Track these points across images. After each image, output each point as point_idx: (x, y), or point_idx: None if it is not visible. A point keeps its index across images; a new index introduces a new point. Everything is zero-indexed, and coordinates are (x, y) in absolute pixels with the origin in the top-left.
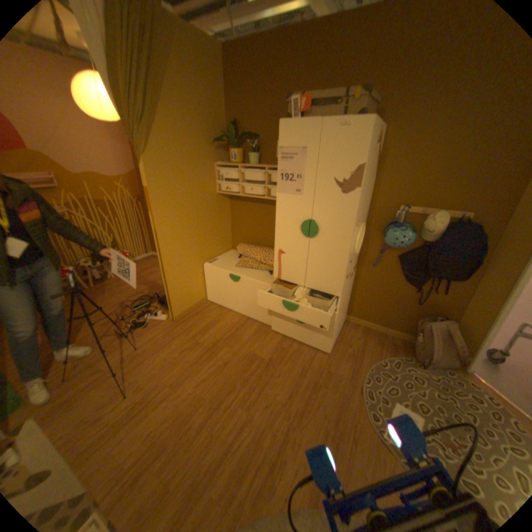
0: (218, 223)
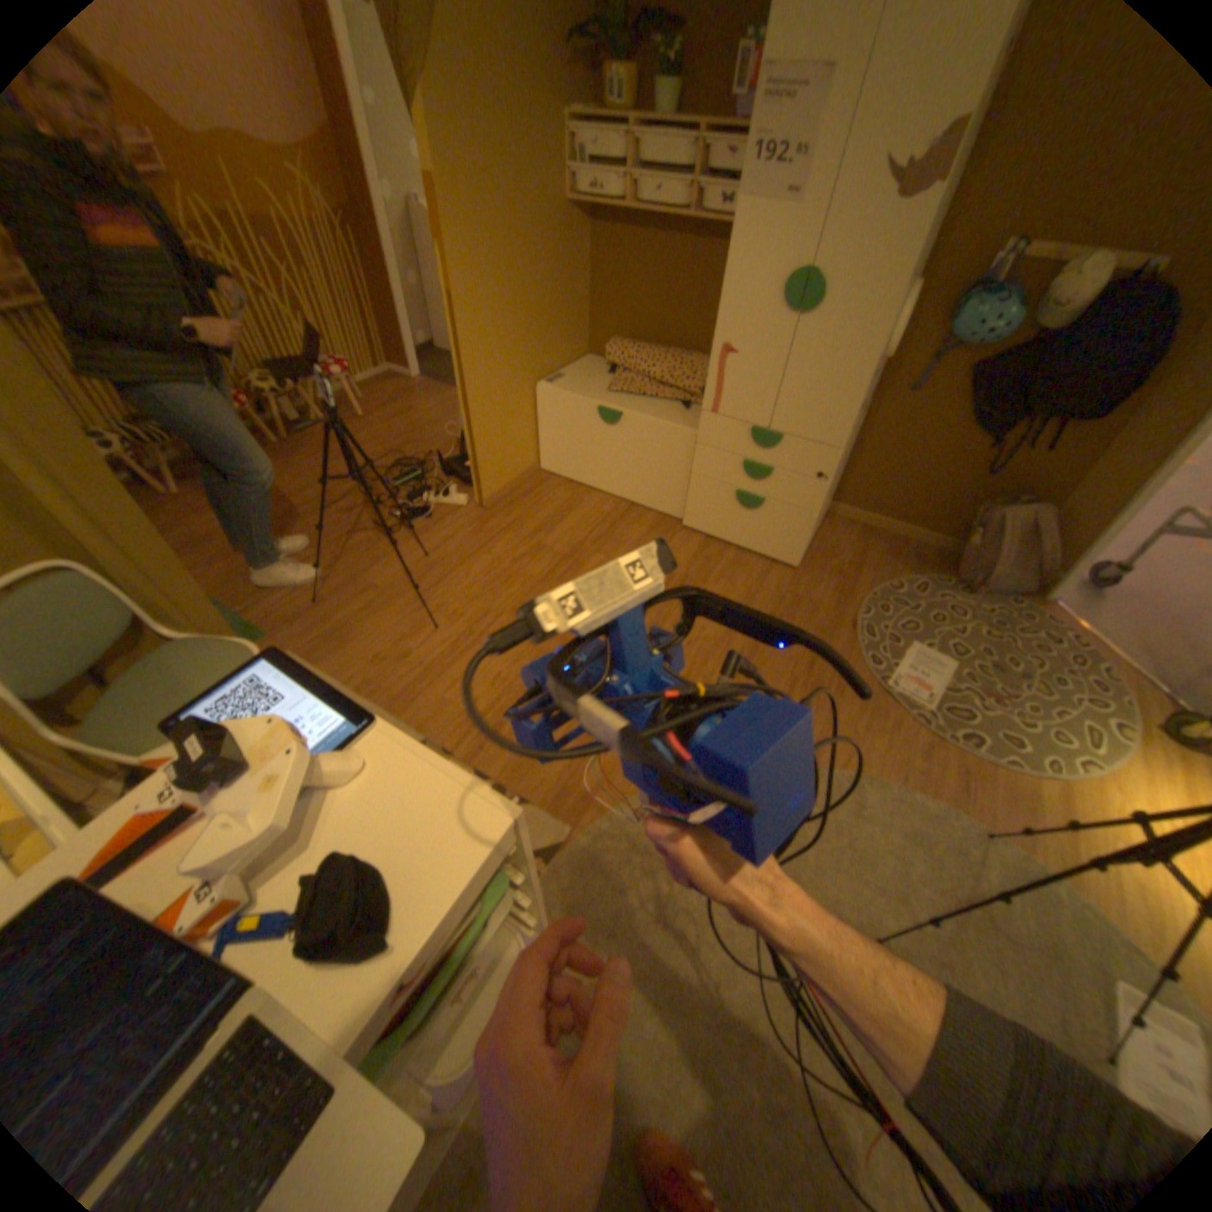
0: (565, 283)
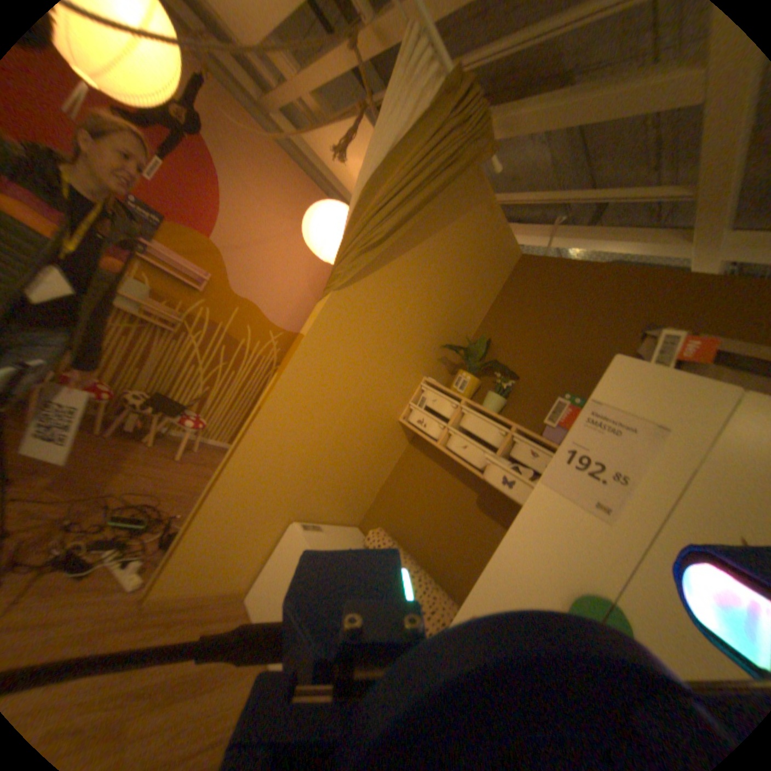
0: (368, 468)
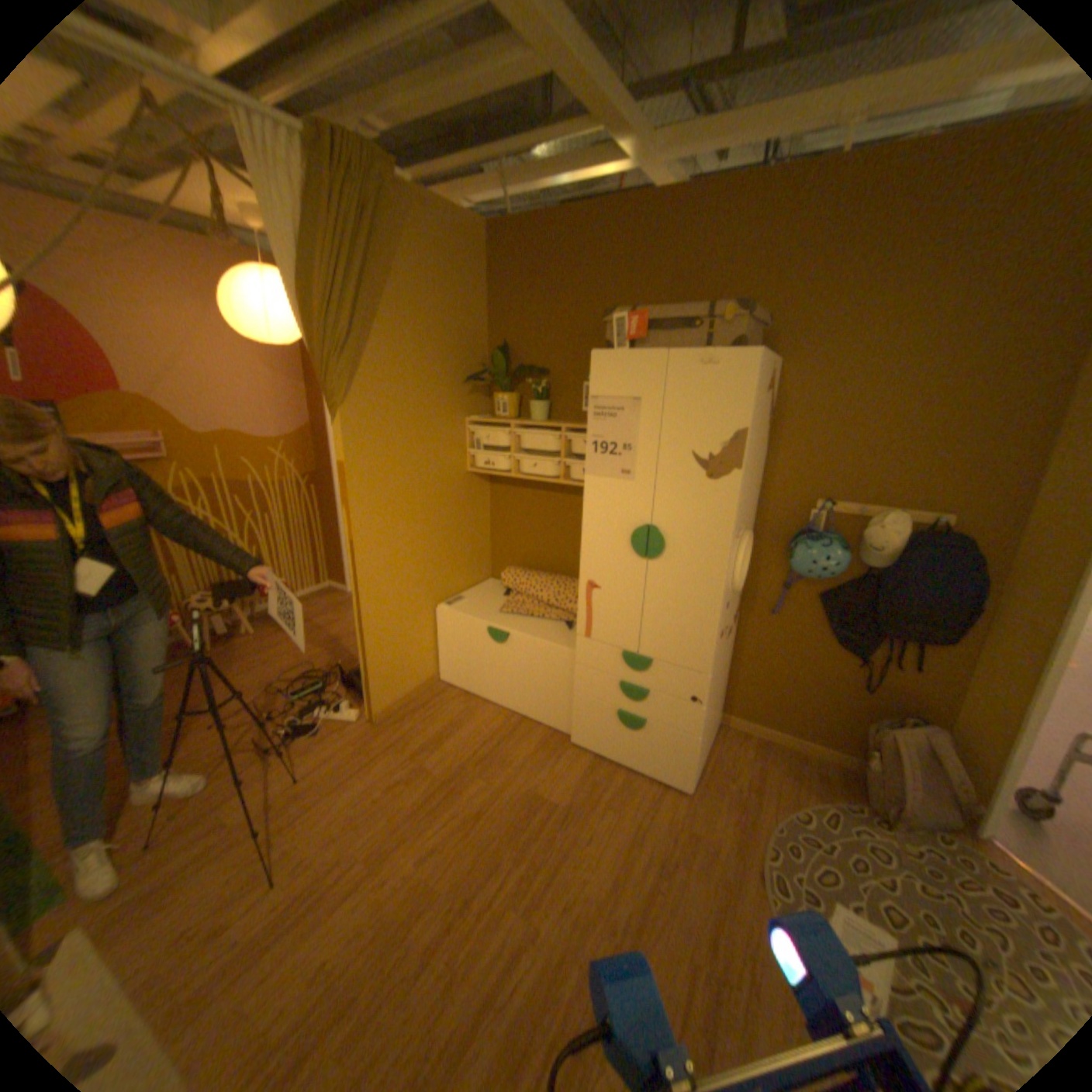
0: (468, 527)
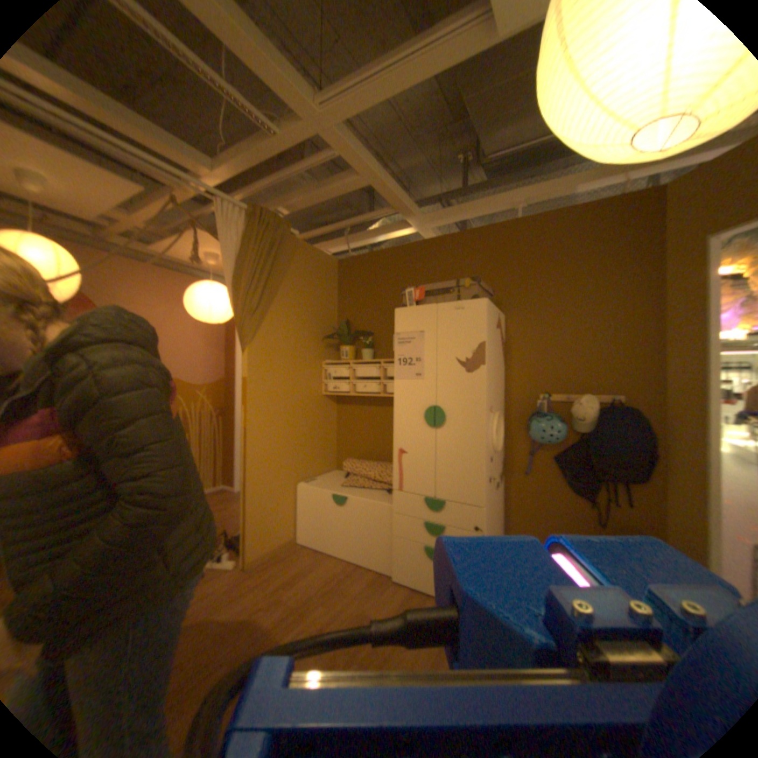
0: (320, 430)
